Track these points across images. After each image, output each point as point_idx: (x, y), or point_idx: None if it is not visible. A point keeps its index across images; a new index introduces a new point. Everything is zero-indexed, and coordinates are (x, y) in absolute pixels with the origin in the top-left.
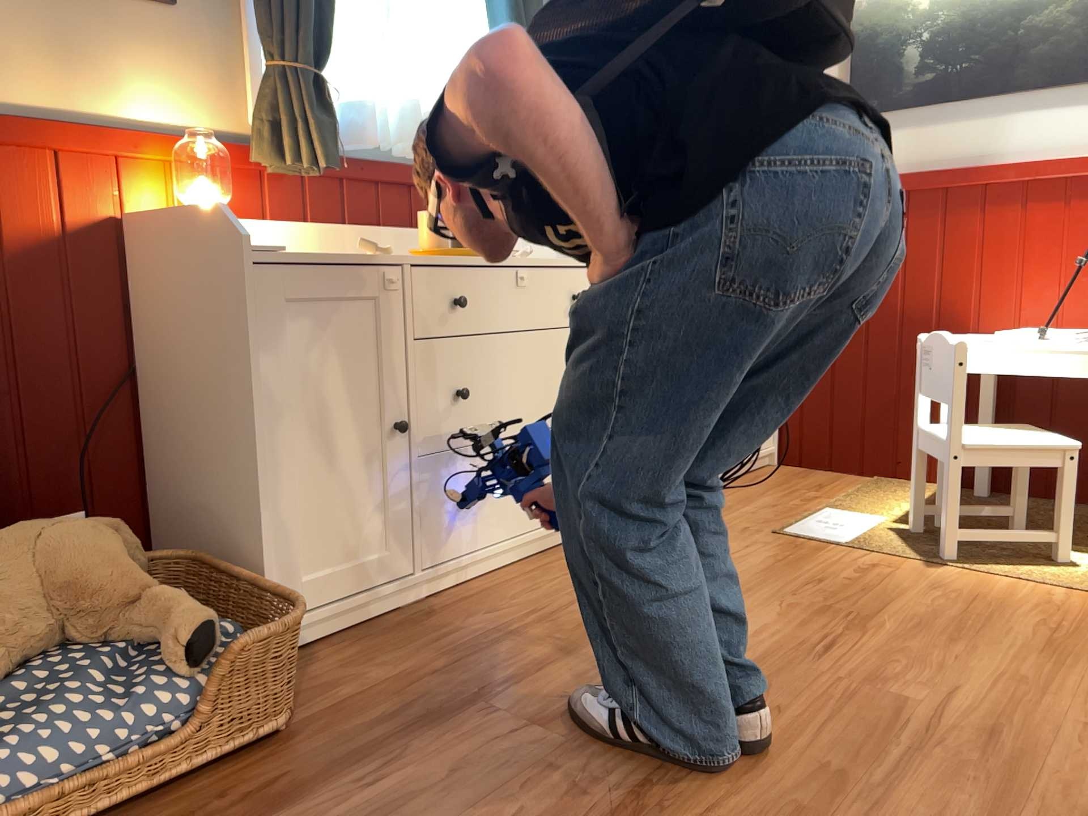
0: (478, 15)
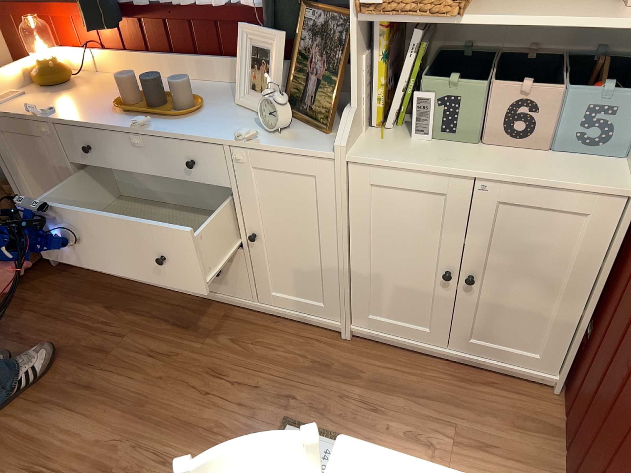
0: None
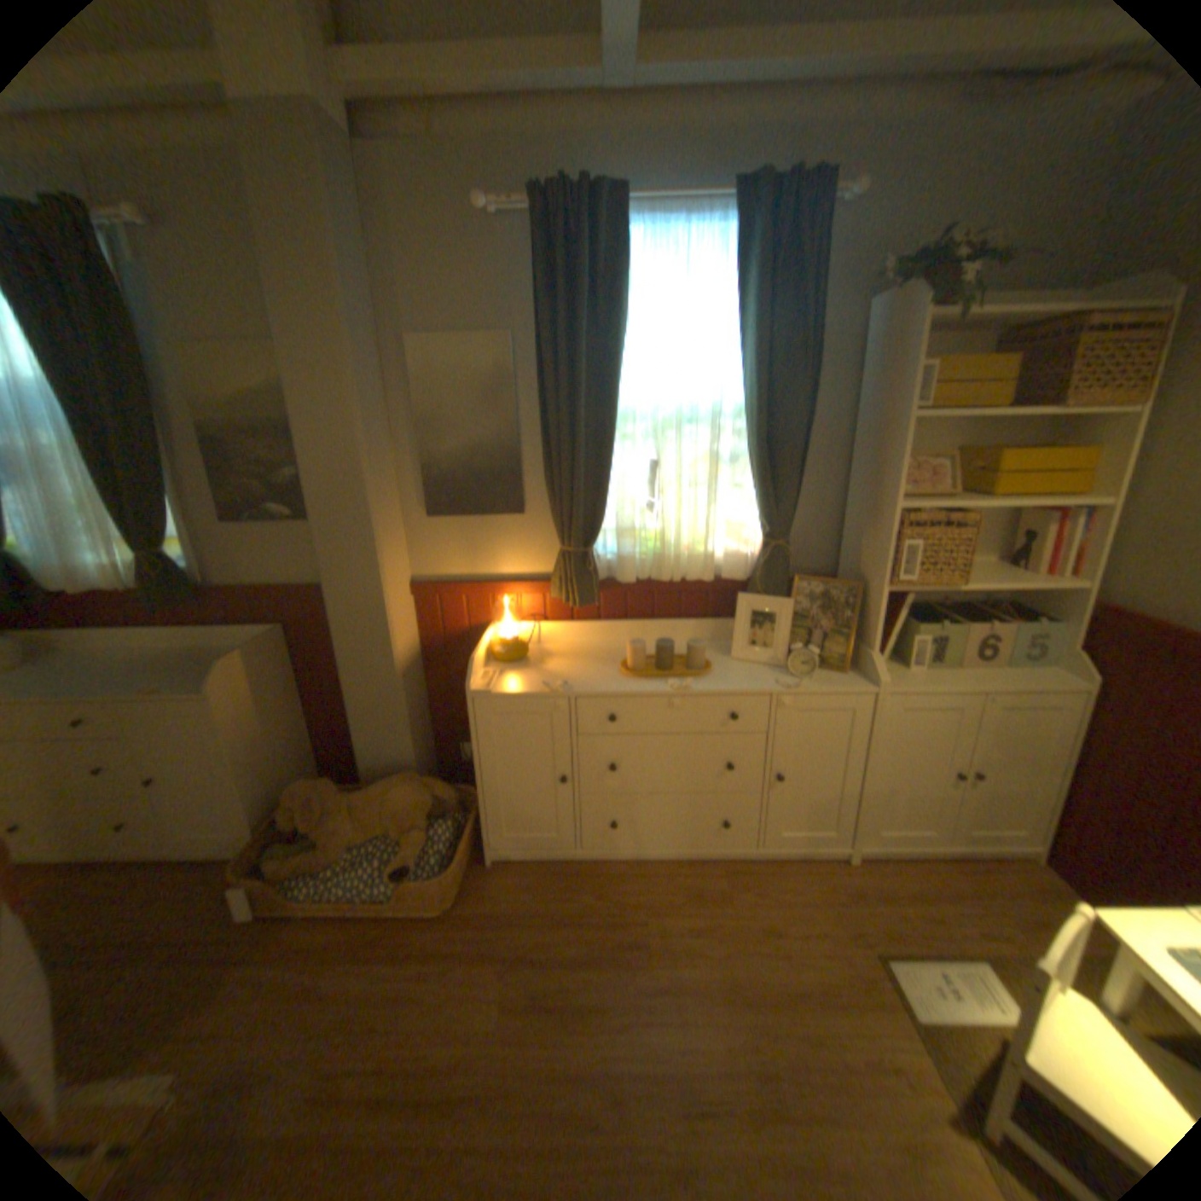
0: (743, 472)
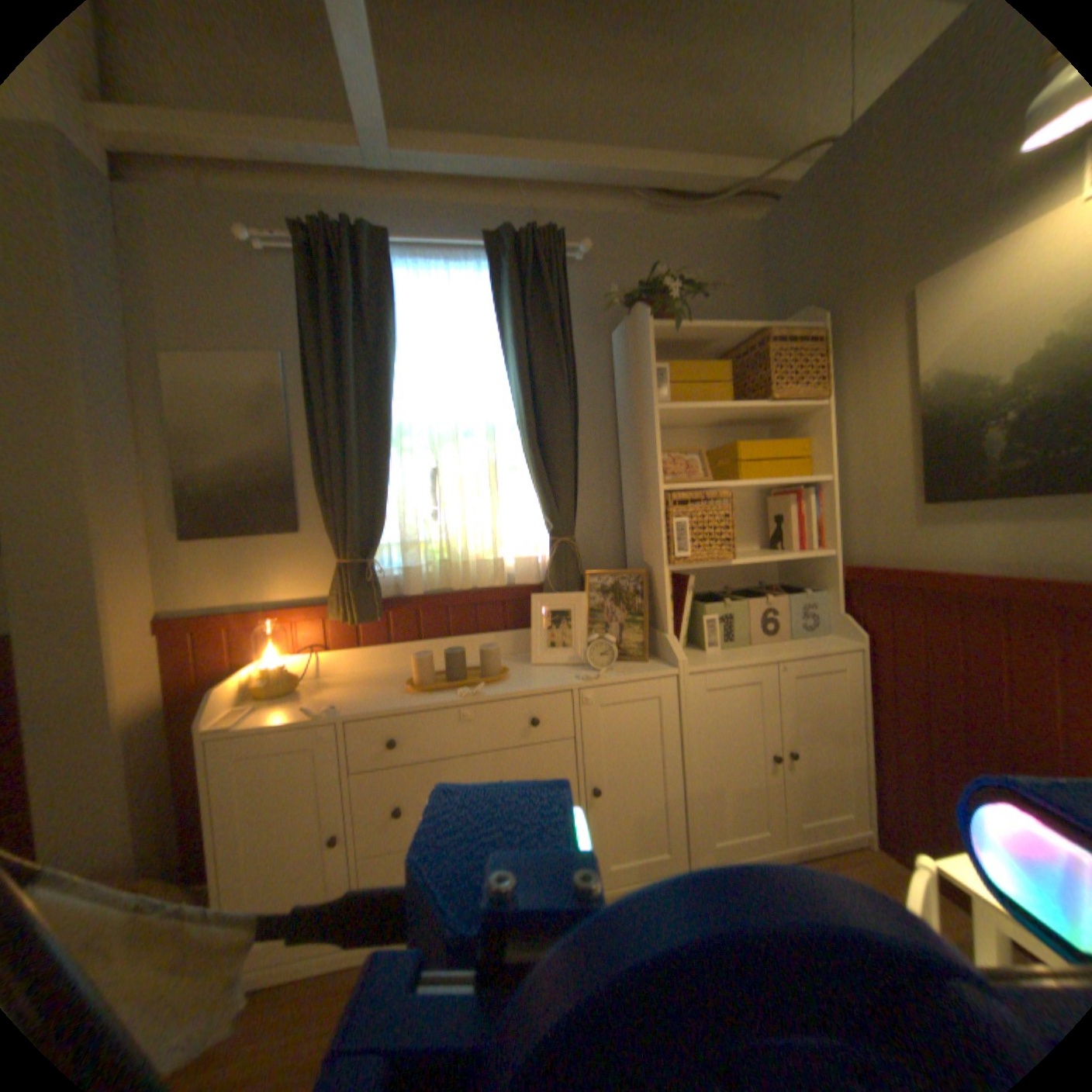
0: (524, 477)
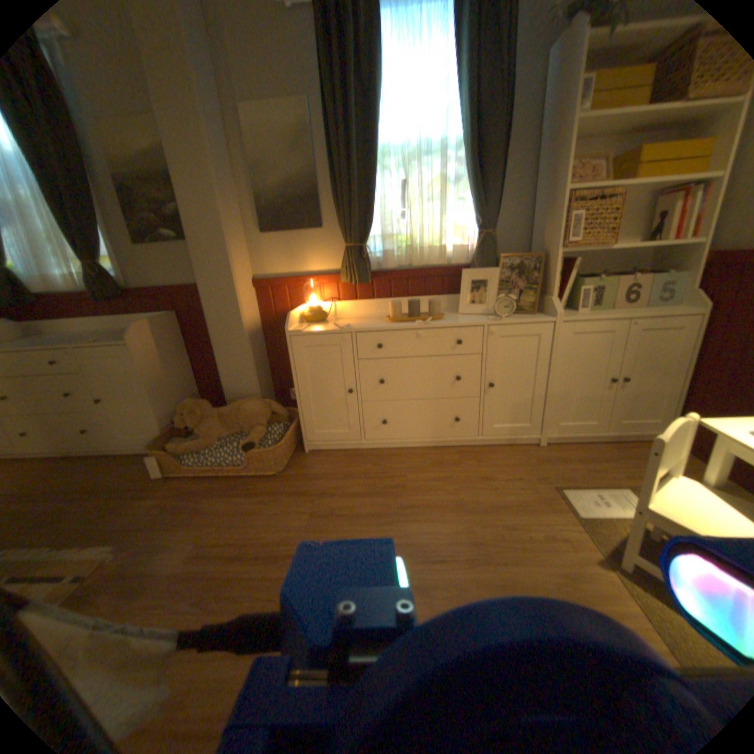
0: (464, 185)
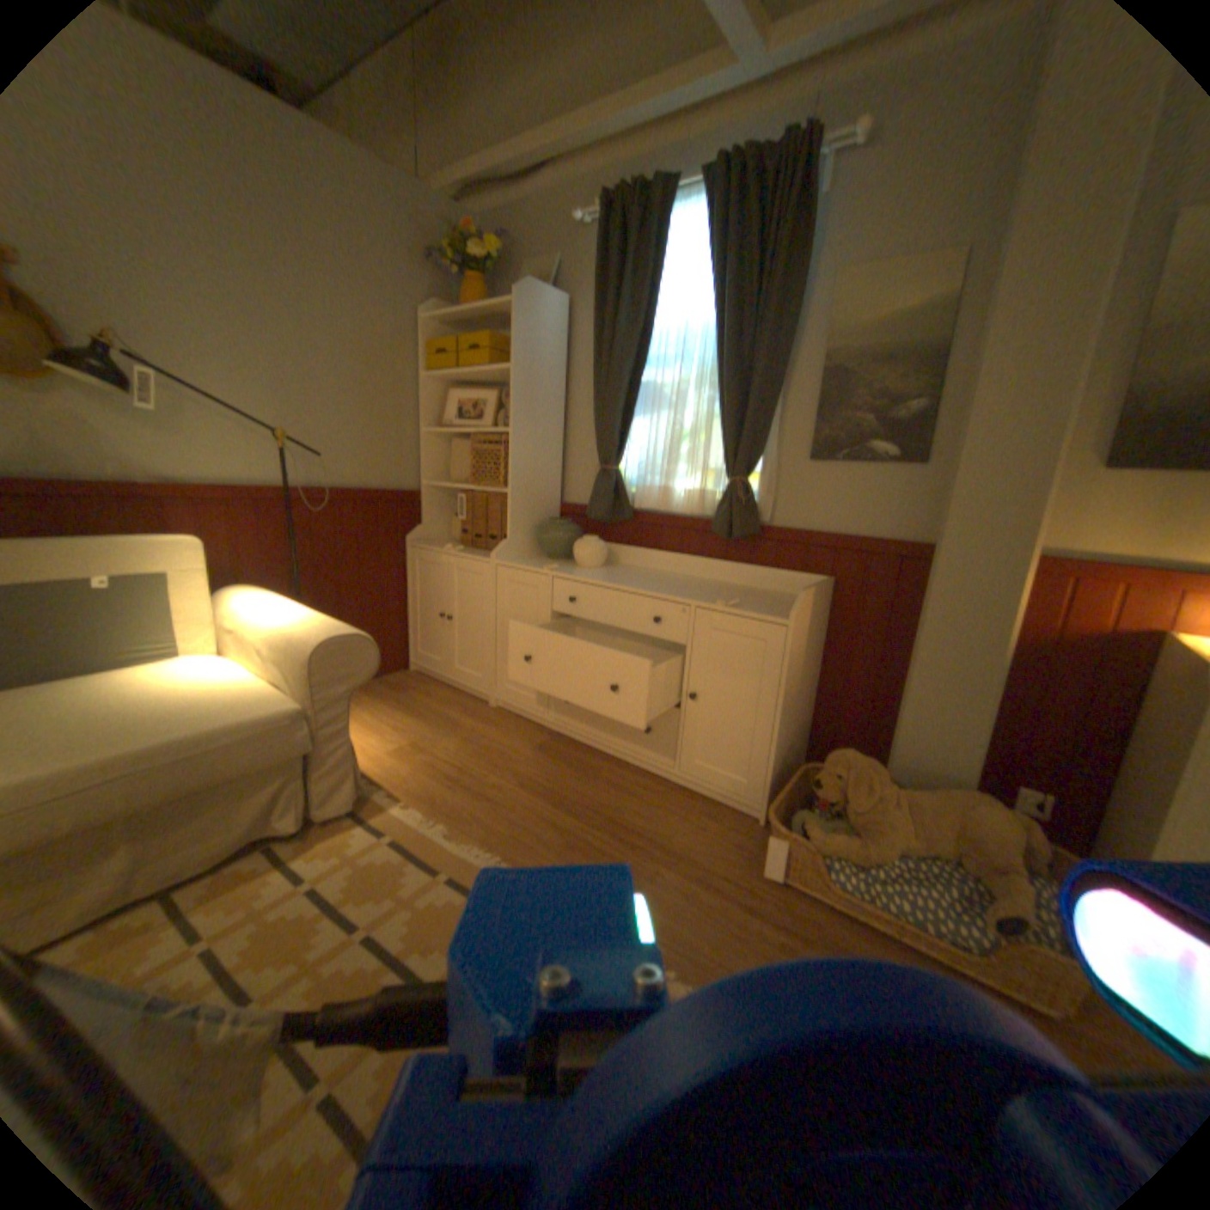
0: None
